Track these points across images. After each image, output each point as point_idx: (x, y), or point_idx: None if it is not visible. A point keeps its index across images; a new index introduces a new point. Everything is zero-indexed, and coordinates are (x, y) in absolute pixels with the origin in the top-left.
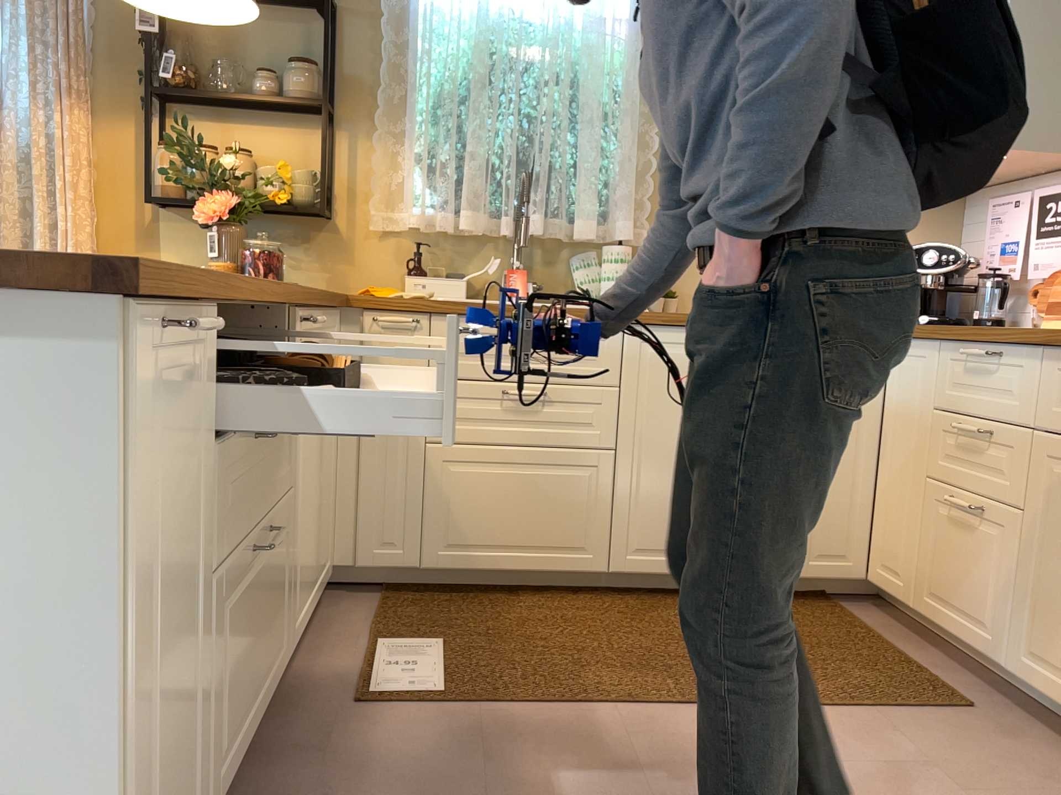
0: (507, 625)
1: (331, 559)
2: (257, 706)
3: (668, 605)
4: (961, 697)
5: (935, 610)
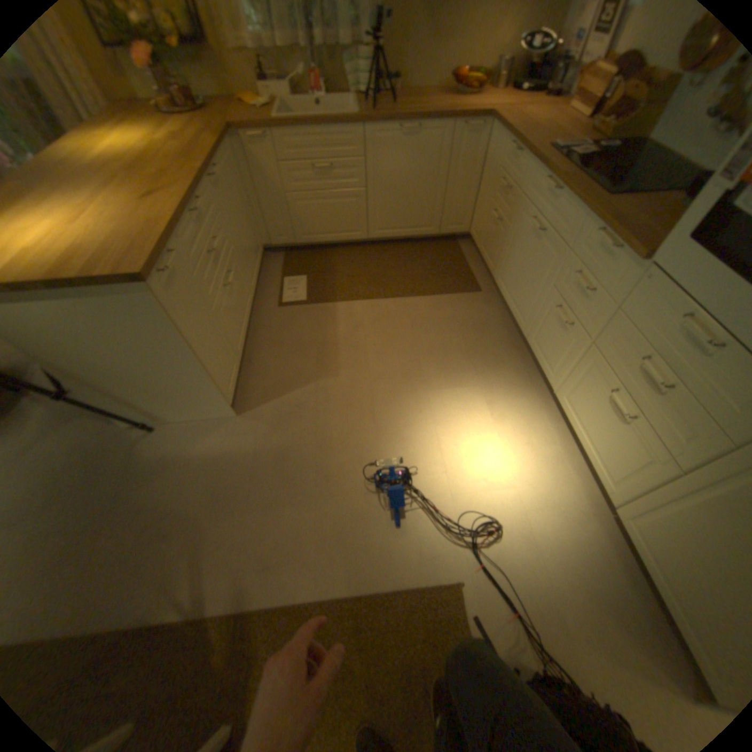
0: (330, 267)
1: (263, 245)
2: (248, 320)
3: (391, 250)
4: (479, 286)
5: (483, 252)
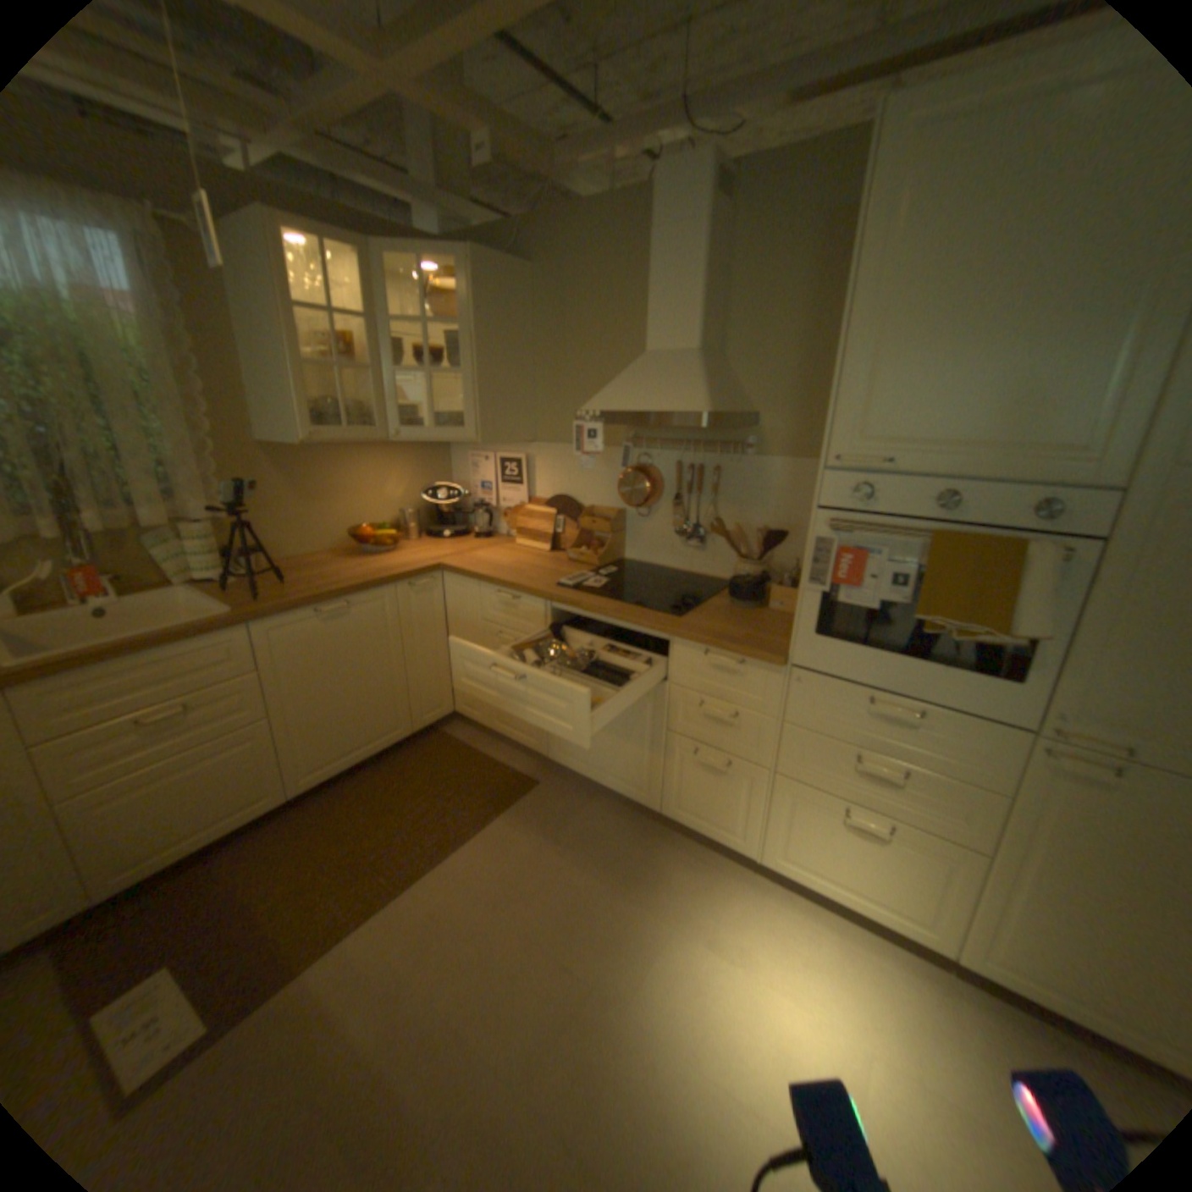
0: (221, 905)
1: None
2: None
3: (339, 797)
4: (529, 778)
5: (501, 729)
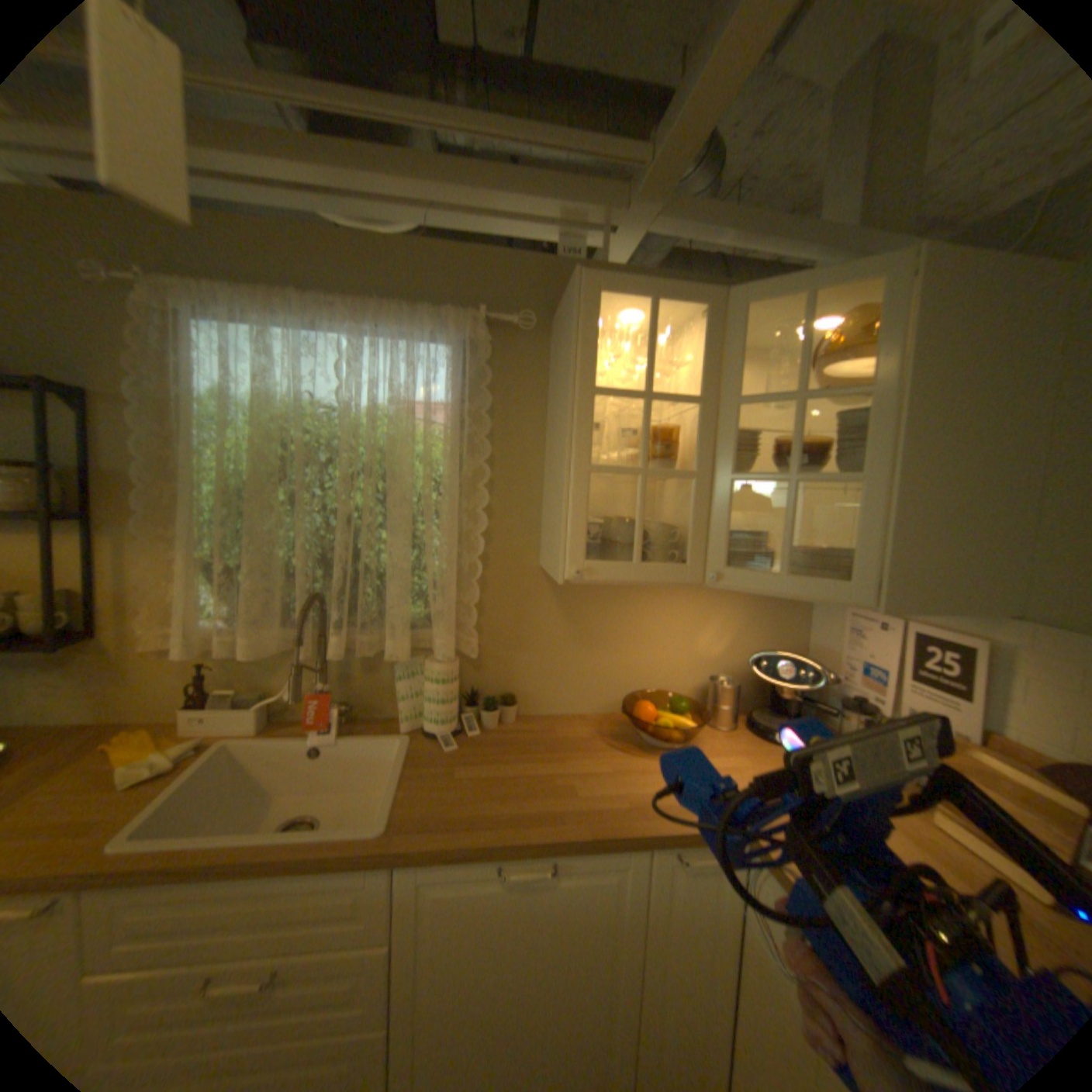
0: None
1: None
2: None
3: None
4: None
5: None
